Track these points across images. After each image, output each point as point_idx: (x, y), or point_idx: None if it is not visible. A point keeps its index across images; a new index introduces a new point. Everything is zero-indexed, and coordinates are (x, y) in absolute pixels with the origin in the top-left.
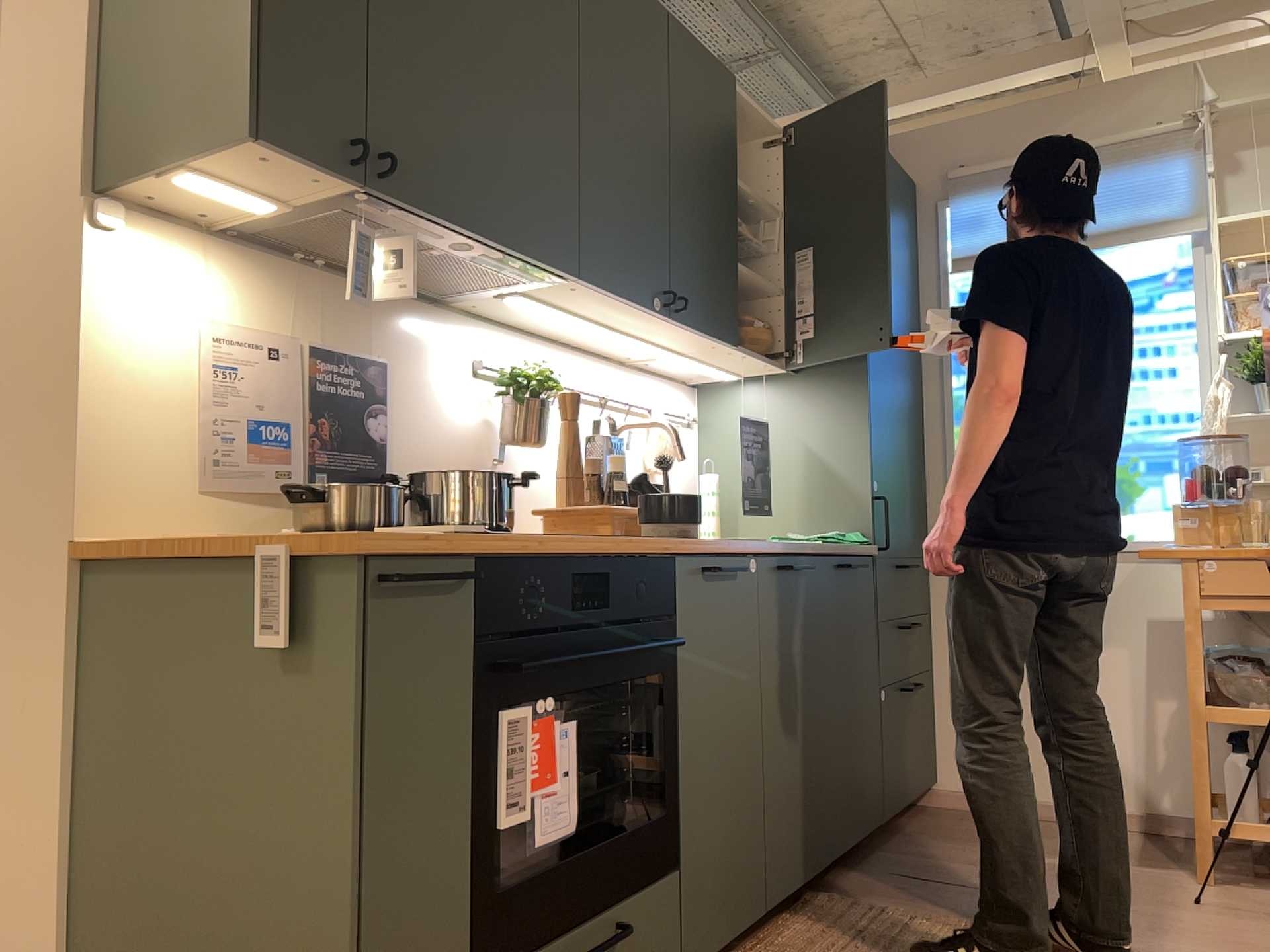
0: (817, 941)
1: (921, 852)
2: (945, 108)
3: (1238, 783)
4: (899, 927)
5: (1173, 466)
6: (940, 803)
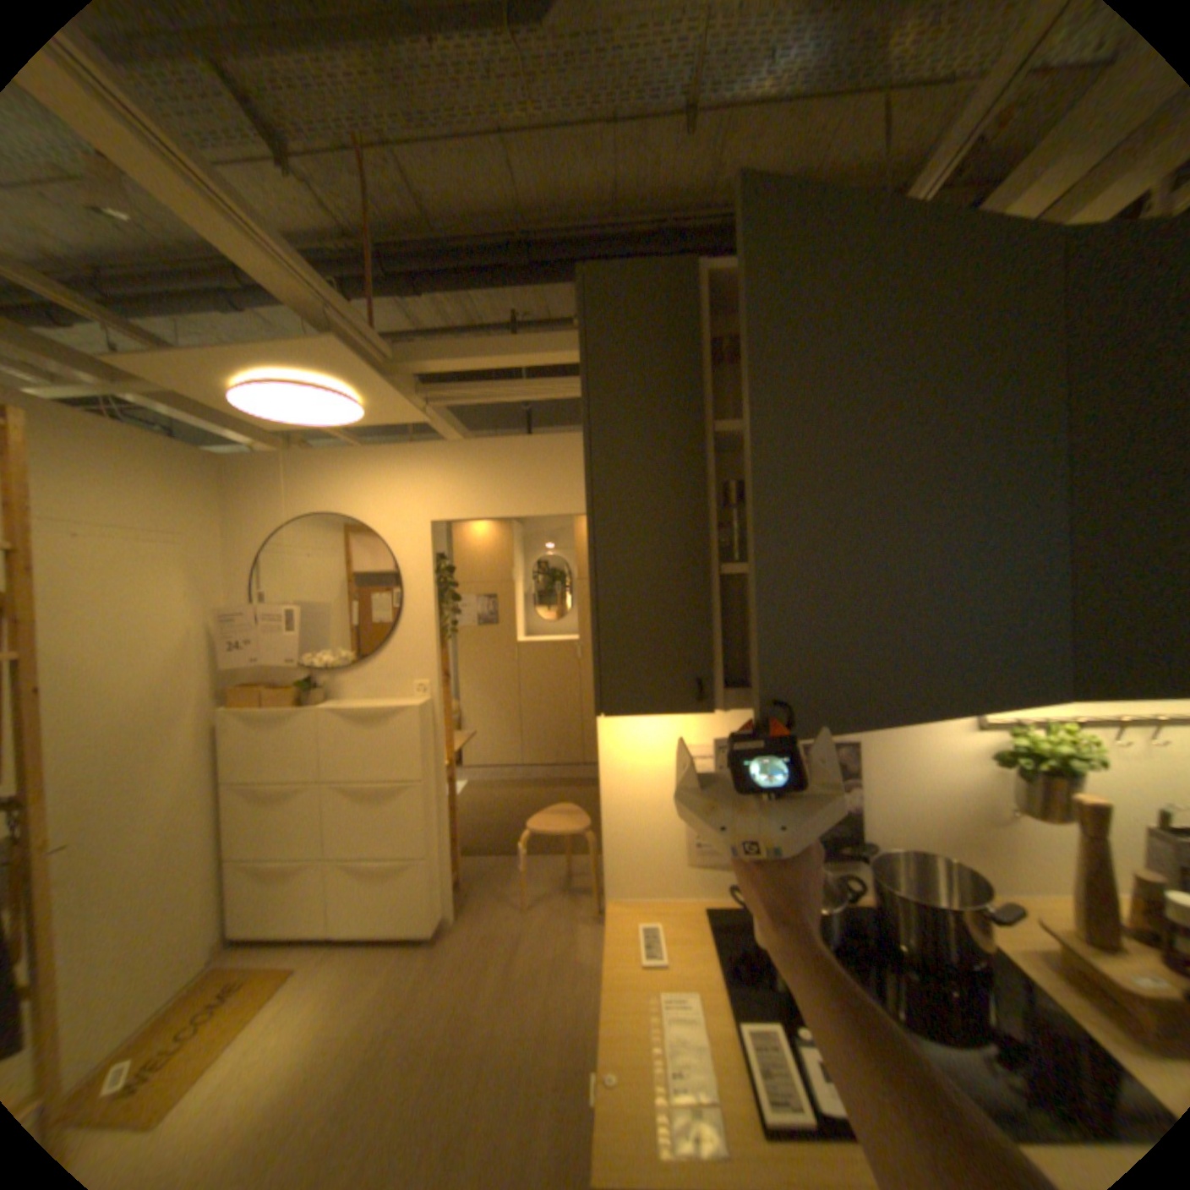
0: None
1: None
2: None
3: None
4: None
5: None
6: None
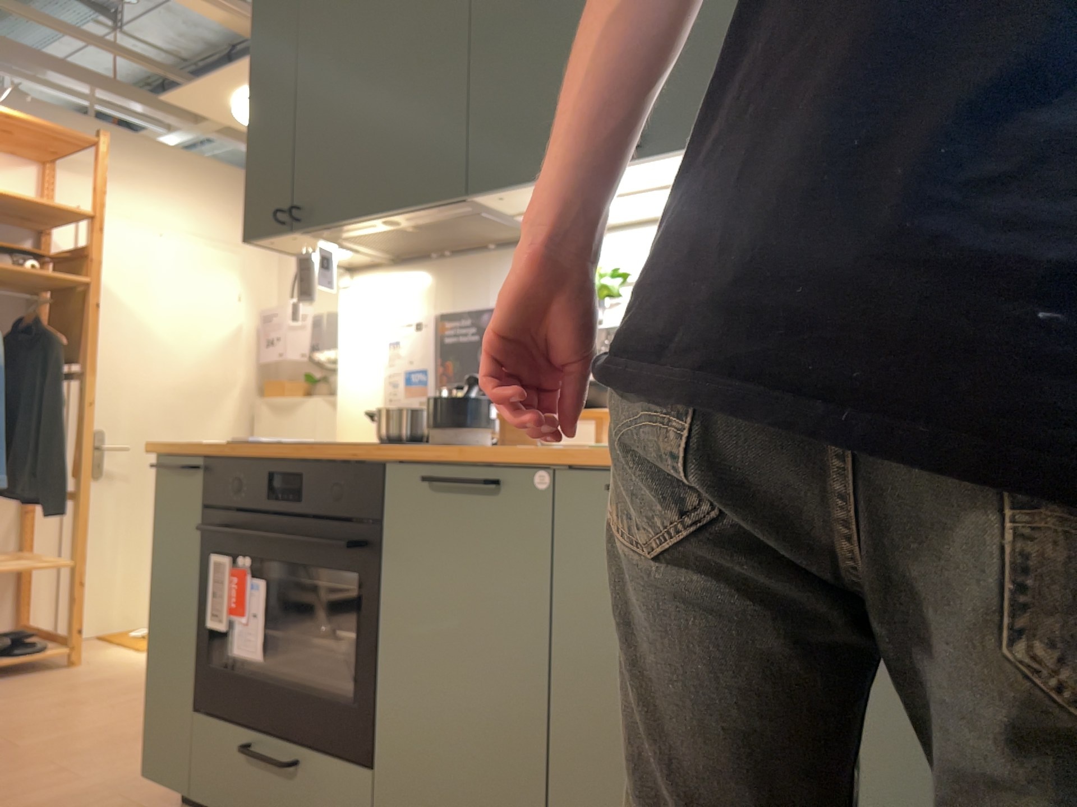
0: None
1: None
2: None
3: None
4: None
5: None
6: None
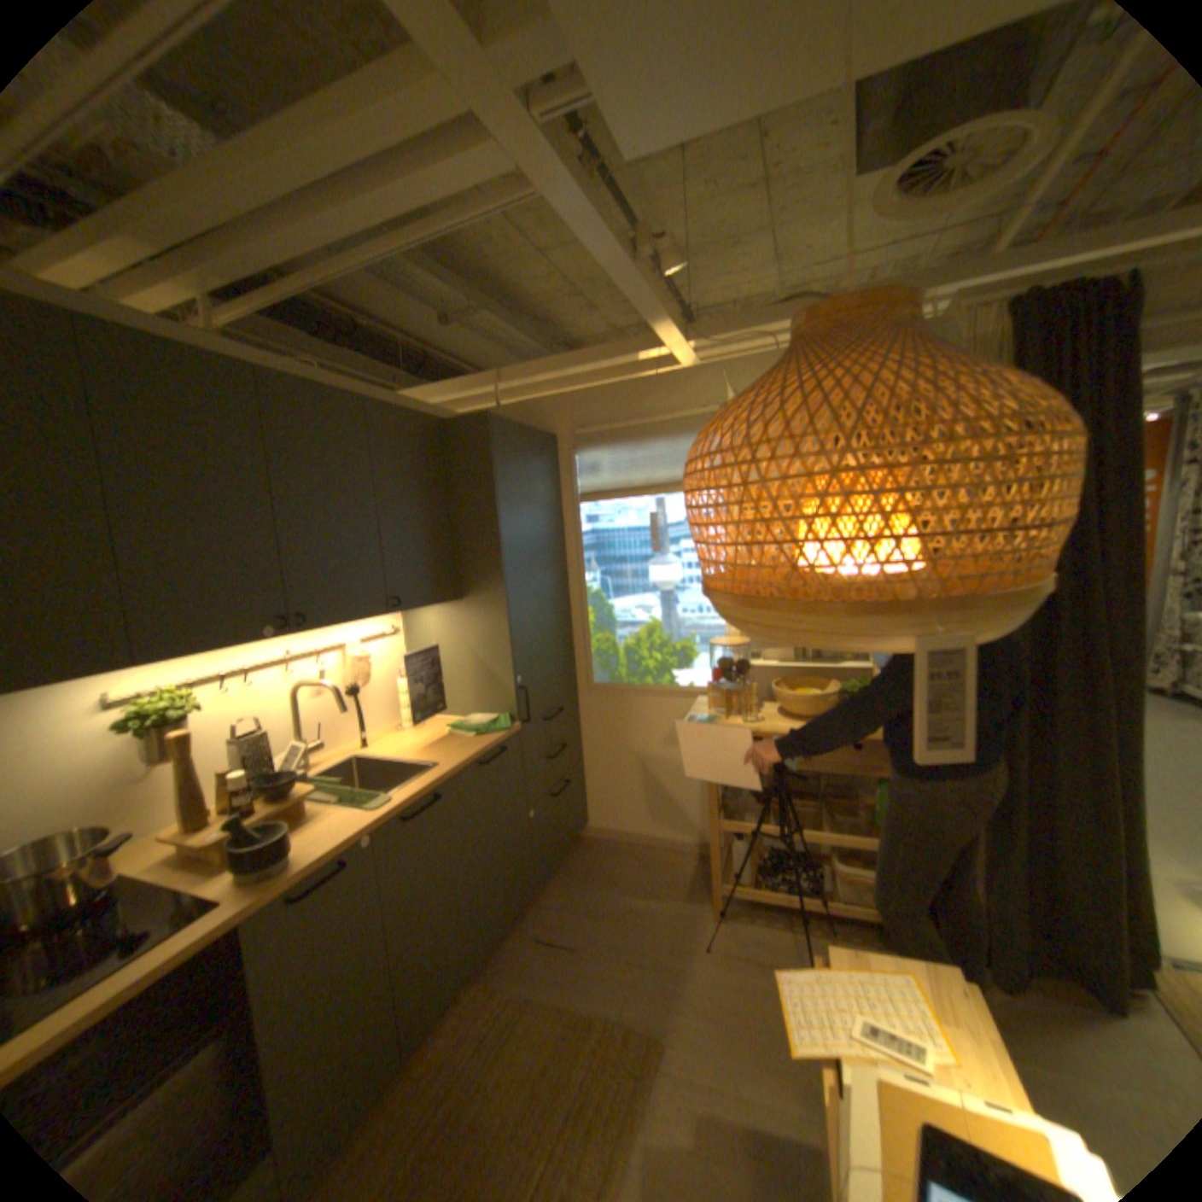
0: (445, 1064)
1: (559, 906)
2: (576, 375)
3: (739, 859)
4: (508, 1030)
5: (713, 644)
6: (589, 837)
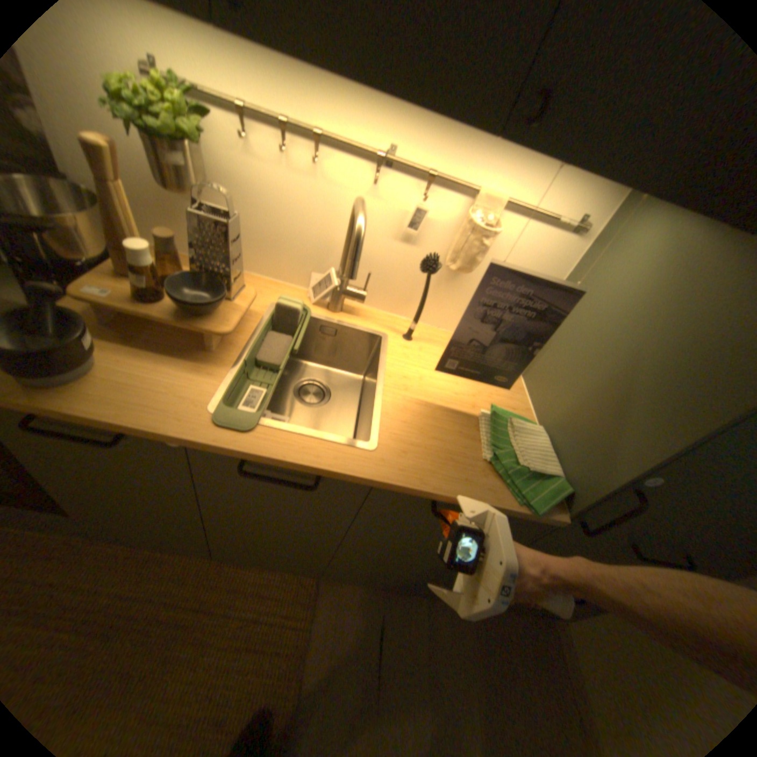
0: (236, 596)
1: (441, 635)
2: None
3: None
4: (272, 651)
5: None
6: (561, 629)
